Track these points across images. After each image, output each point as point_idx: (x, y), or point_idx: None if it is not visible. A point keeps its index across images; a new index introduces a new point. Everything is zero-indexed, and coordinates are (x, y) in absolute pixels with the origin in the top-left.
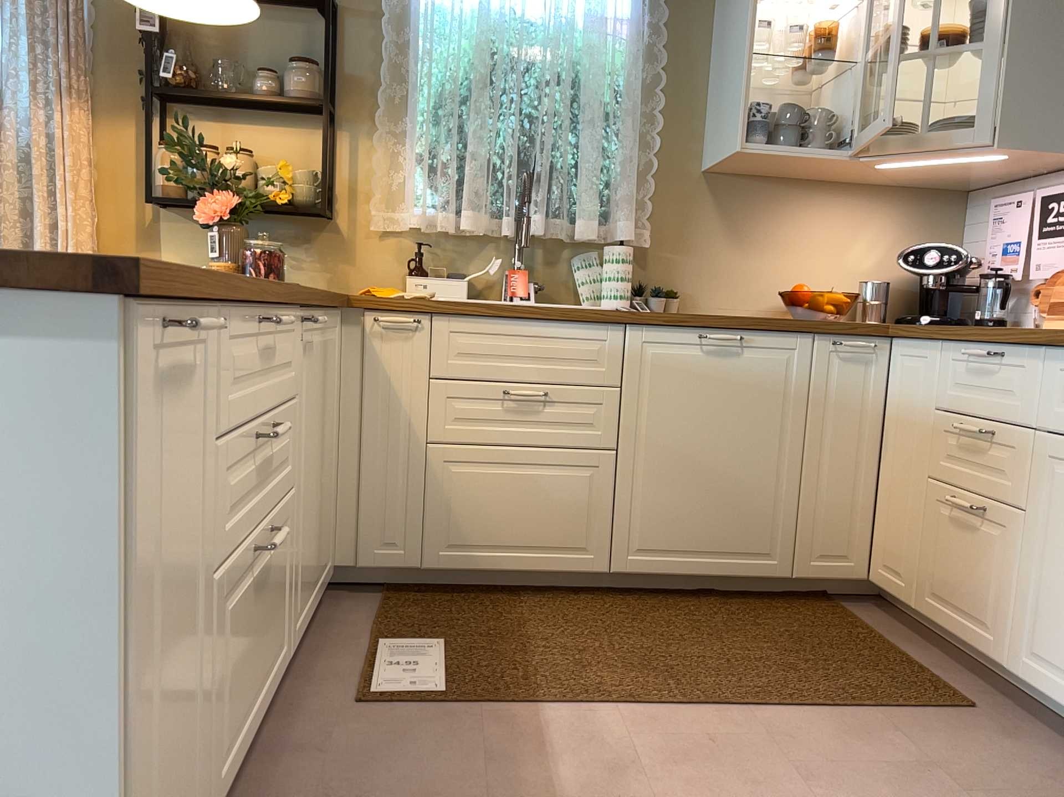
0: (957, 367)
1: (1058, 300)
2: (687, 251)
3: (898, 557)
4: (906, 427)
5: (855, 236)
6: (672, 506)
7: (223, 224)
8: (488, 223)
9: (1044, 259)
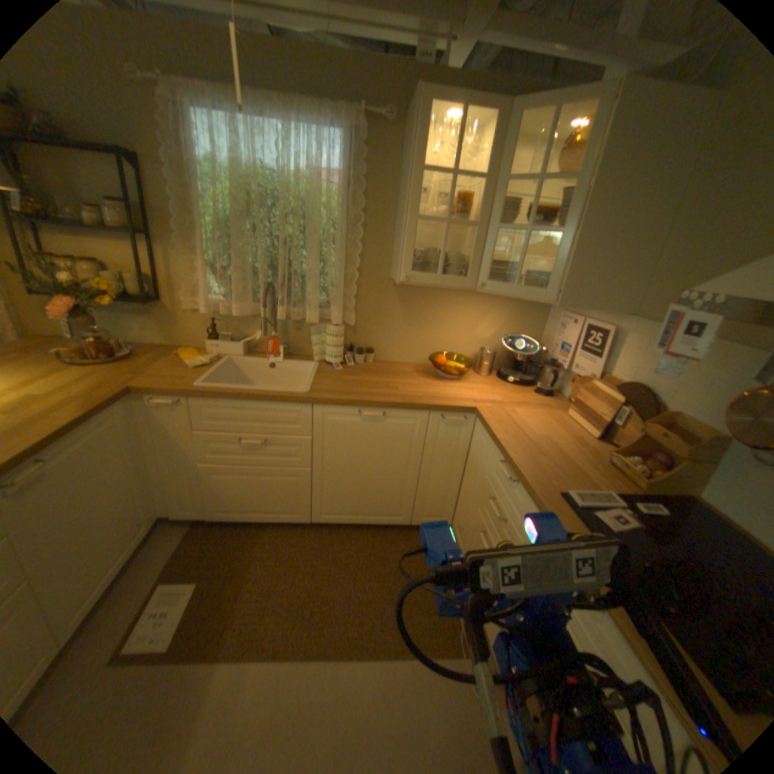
0: (499, 462)
1: (580, 399)
2: (379, 326)
3: (462, 531)
4: (474, 470)
5: (482, 319)
6: (343, 495)
7: (69, 317)
8: (253, 310)
9: (581, 364)
